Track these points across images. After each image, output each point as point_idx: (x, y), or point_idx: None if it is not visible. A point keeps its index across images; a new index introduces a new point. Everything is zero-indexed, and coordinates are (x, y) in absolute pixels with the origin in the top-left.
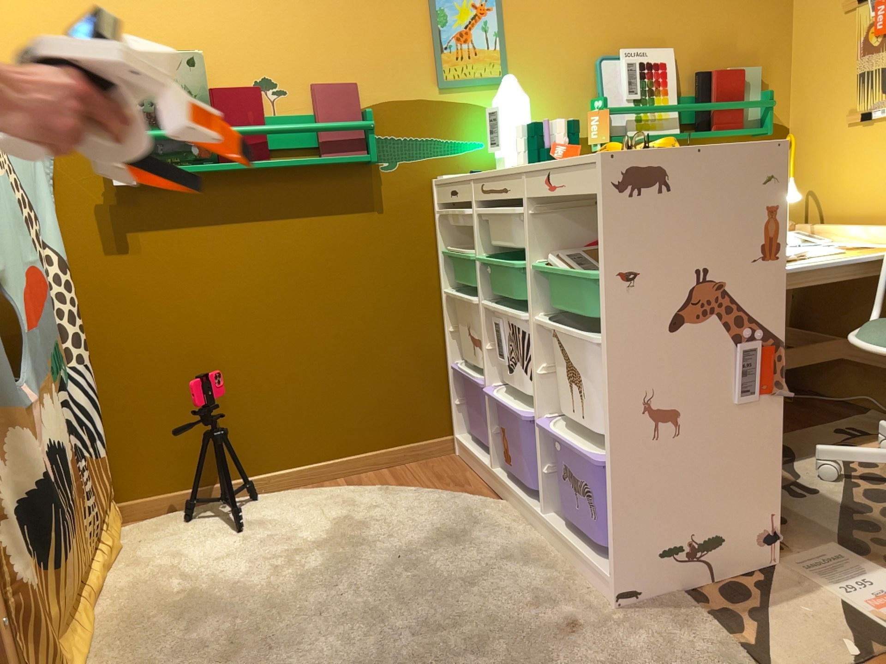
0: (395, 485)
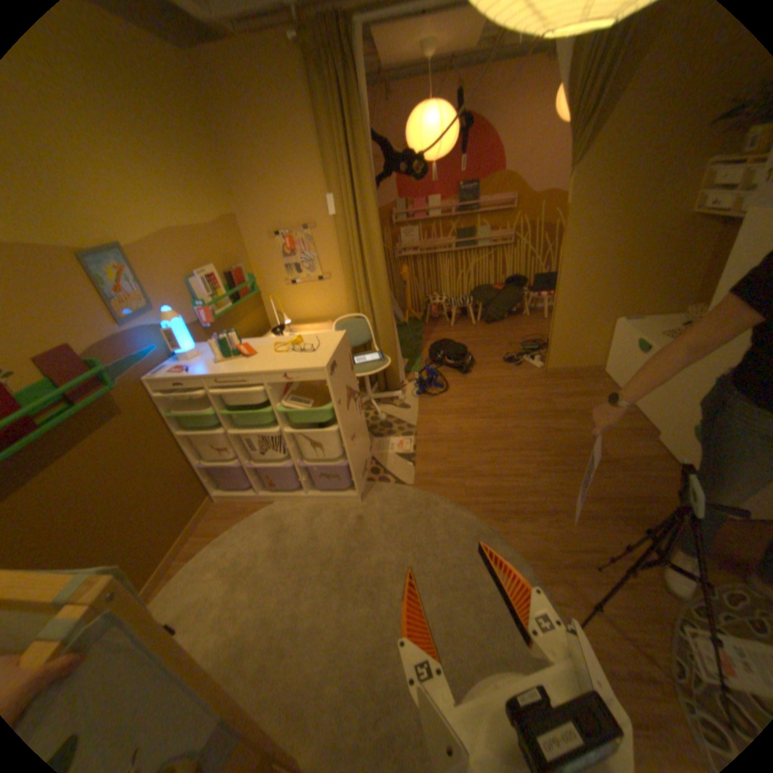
0: (211, 539)
